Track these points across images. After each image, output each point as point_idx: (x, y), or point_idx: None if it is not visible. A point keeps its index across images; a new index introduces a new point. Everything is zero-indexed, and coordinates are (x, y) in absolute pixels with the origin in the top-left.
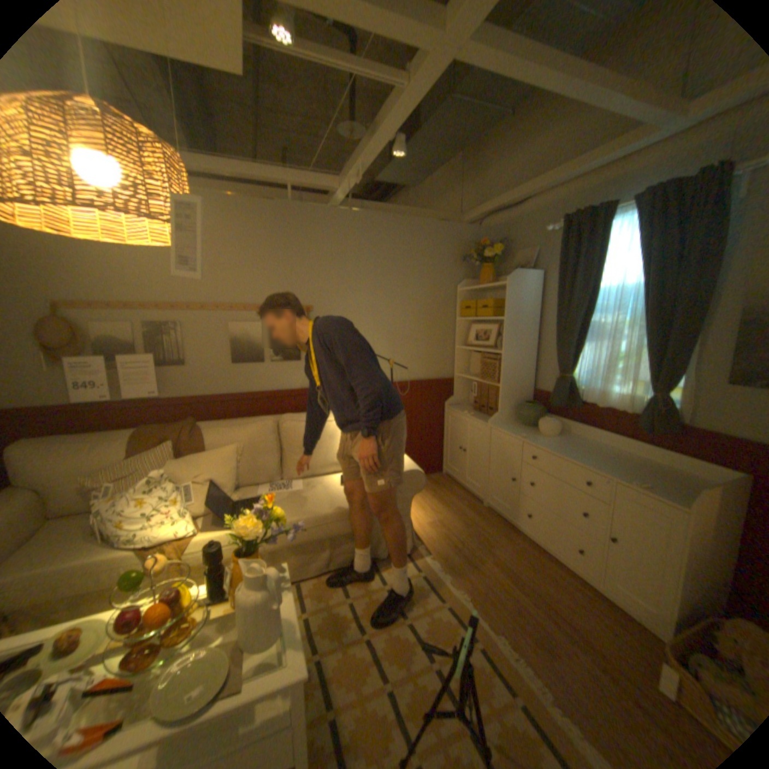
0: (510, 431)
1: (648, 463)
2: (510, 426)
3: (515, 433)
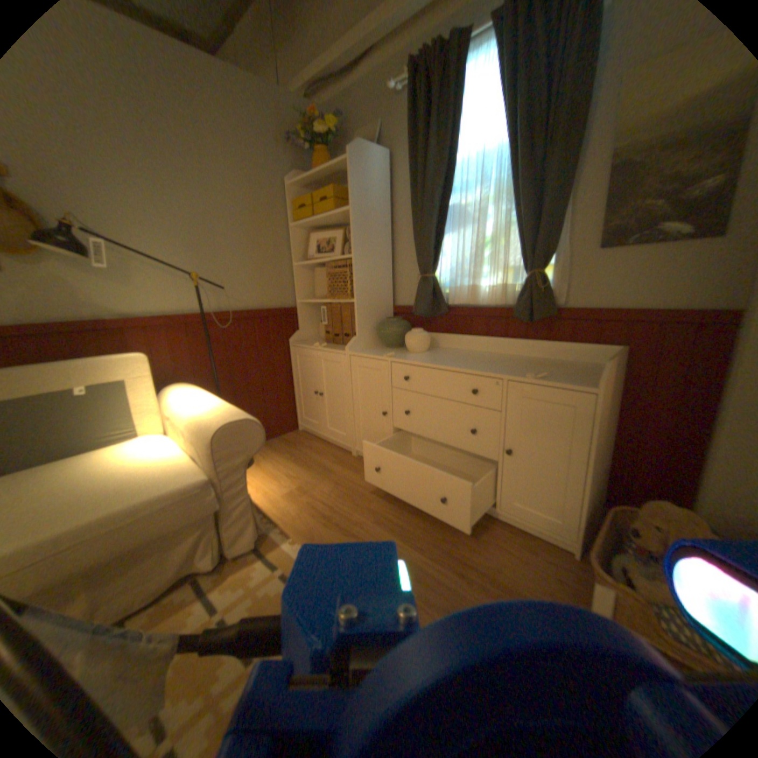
0: (374, 353)
1: (526, 359)
2: (373, 349)
3: (380, 354)
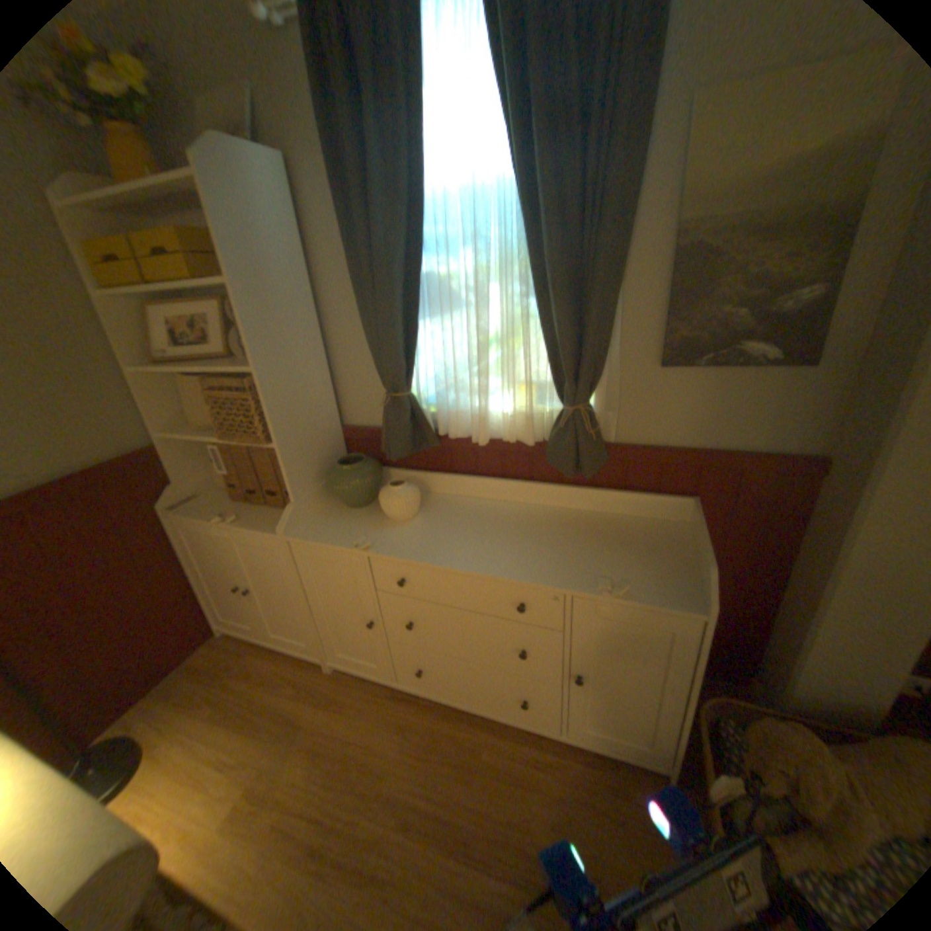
0: (334, 536)
1: (568, 515)
2: (327, 519)
3: (345, 538)
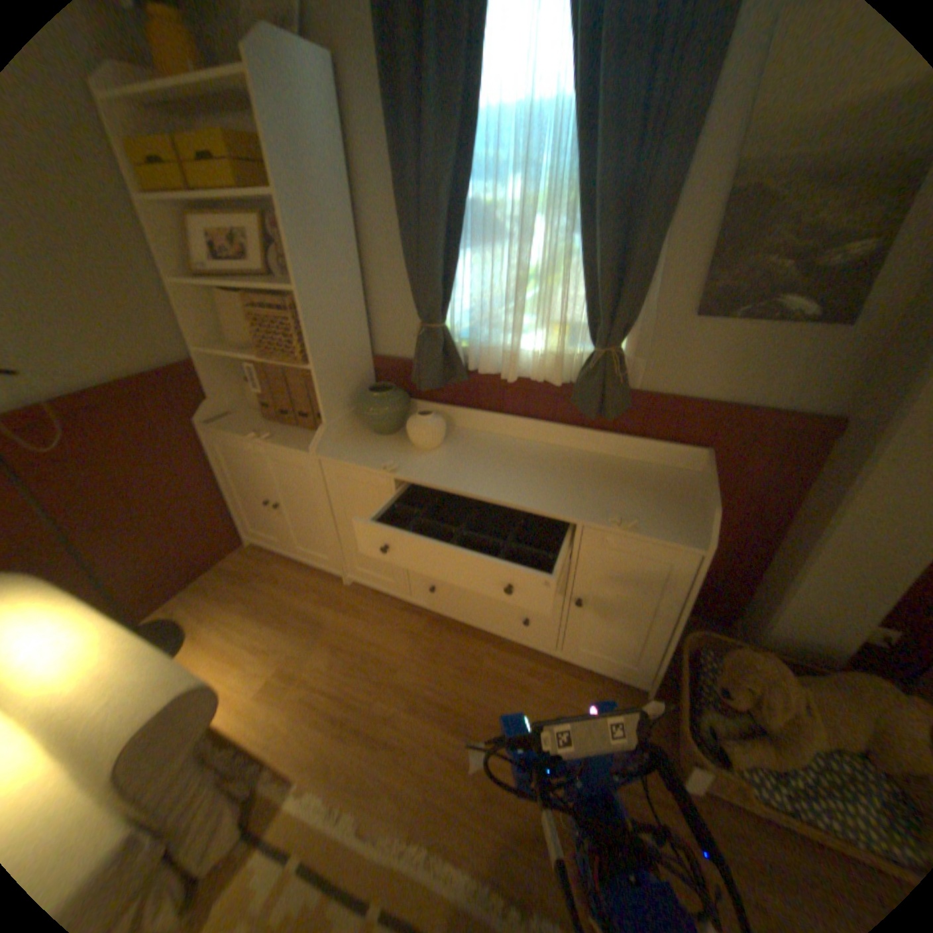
0: (363, 458)
1: (585, 457)
2: (356, 442)
3: (374, 460)
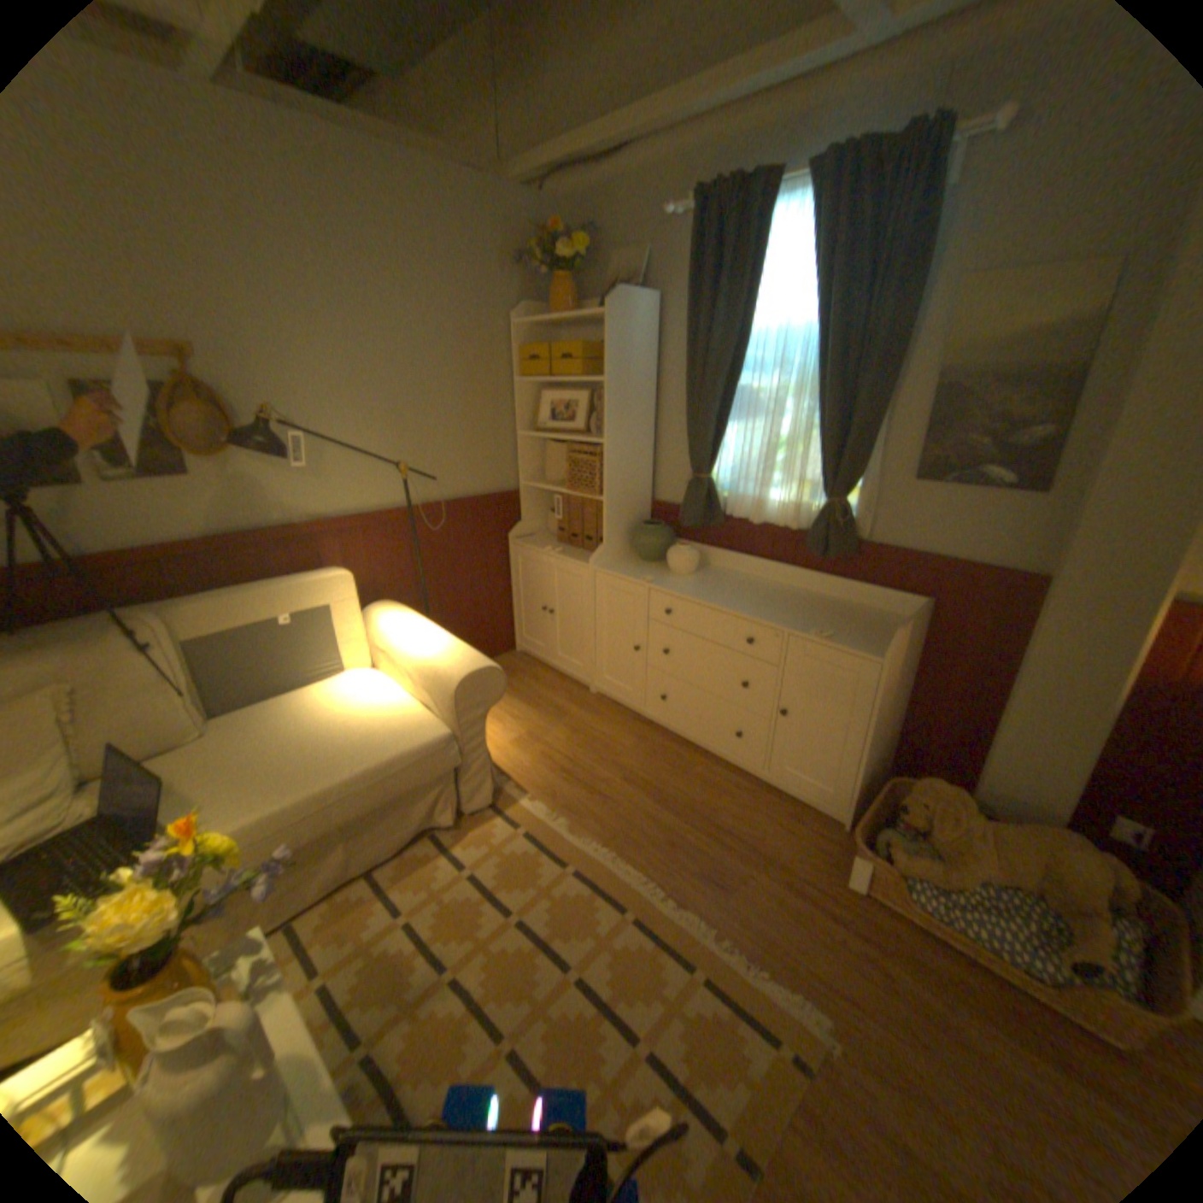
0: (627, 574)
1: (815, 598)
2: (624, 564)
3: (635, 576)
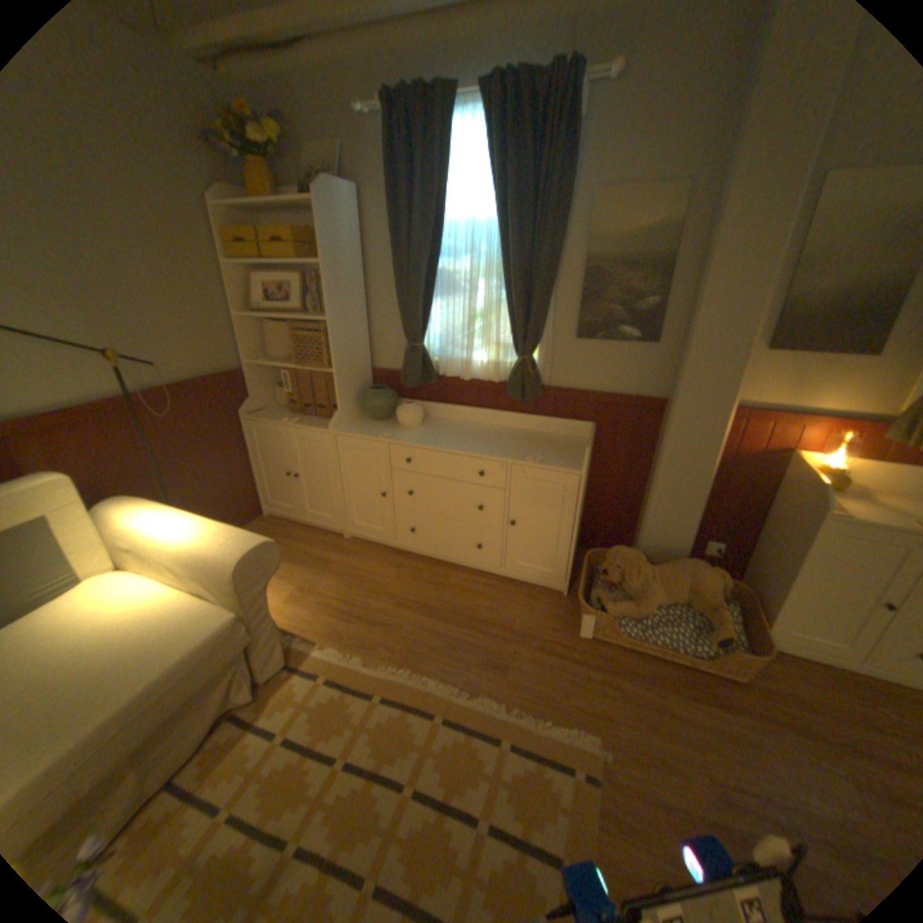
0: (366, 433)
1: (517, 432)
2: (360, 425)
3: (374, 434)
